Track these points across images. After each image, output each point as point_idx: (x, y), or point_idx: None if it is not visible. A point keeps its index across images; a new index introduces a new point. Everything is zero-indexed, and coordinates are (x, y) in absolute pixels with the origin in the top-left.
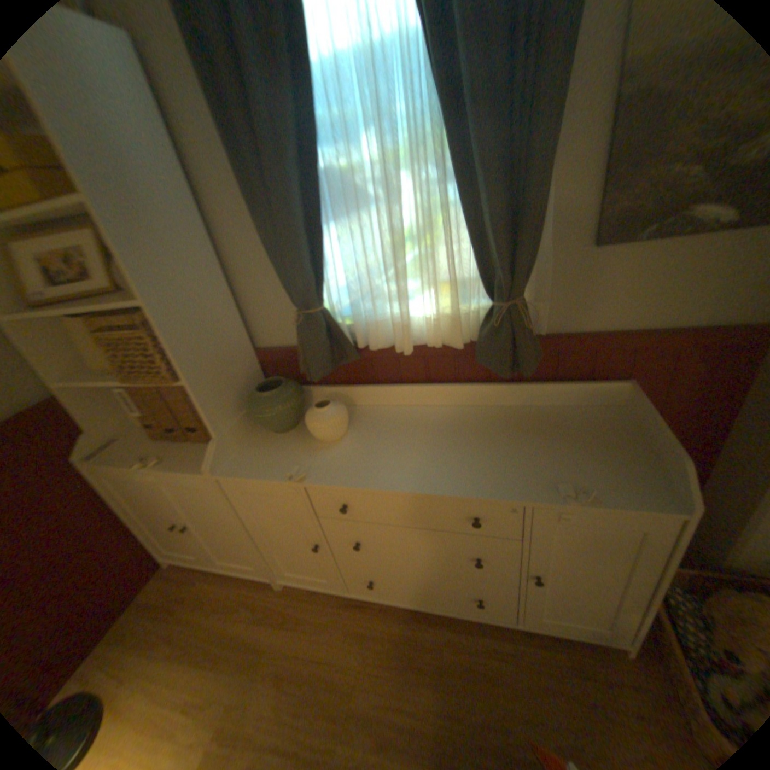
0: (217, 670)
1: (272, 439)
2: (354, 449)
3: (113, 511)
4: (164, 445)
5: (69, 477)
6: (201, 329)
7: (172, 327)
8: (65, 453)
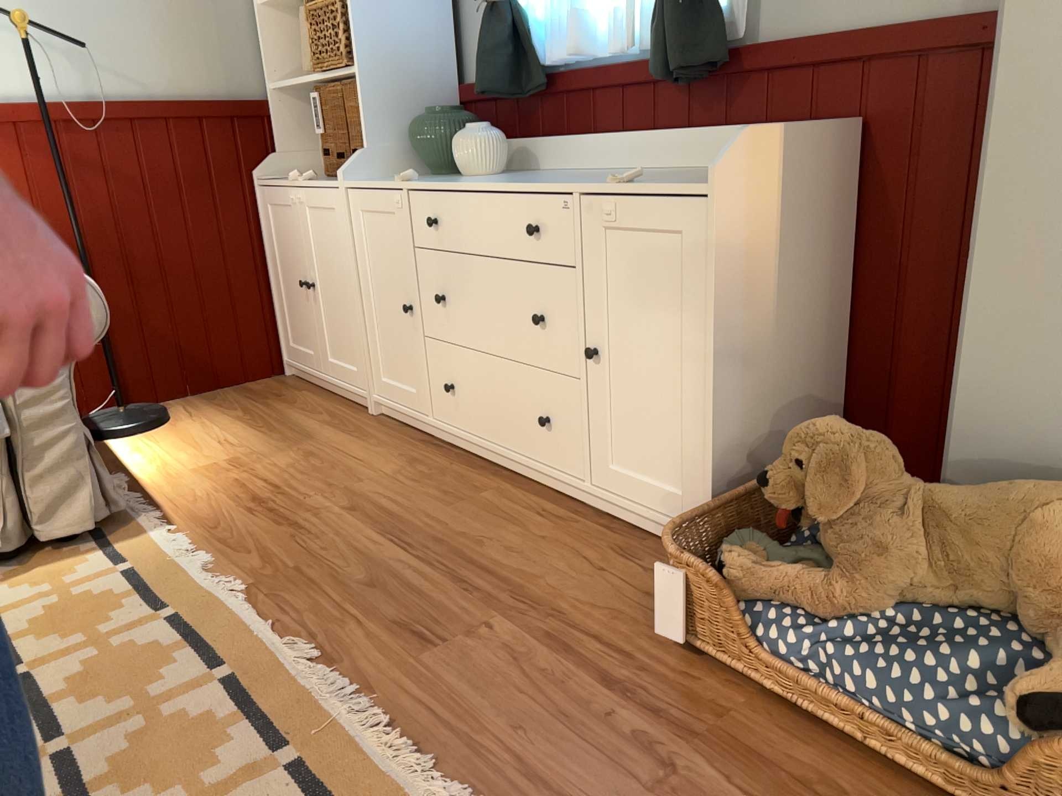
0: (267, 435)
1: (421, 178)
2: (480, 178)
3: (267, 264)
4: (332, 180)
5: (247, 197)
6: (395, 27)
7: (363, 7)
8: (254, 170)
